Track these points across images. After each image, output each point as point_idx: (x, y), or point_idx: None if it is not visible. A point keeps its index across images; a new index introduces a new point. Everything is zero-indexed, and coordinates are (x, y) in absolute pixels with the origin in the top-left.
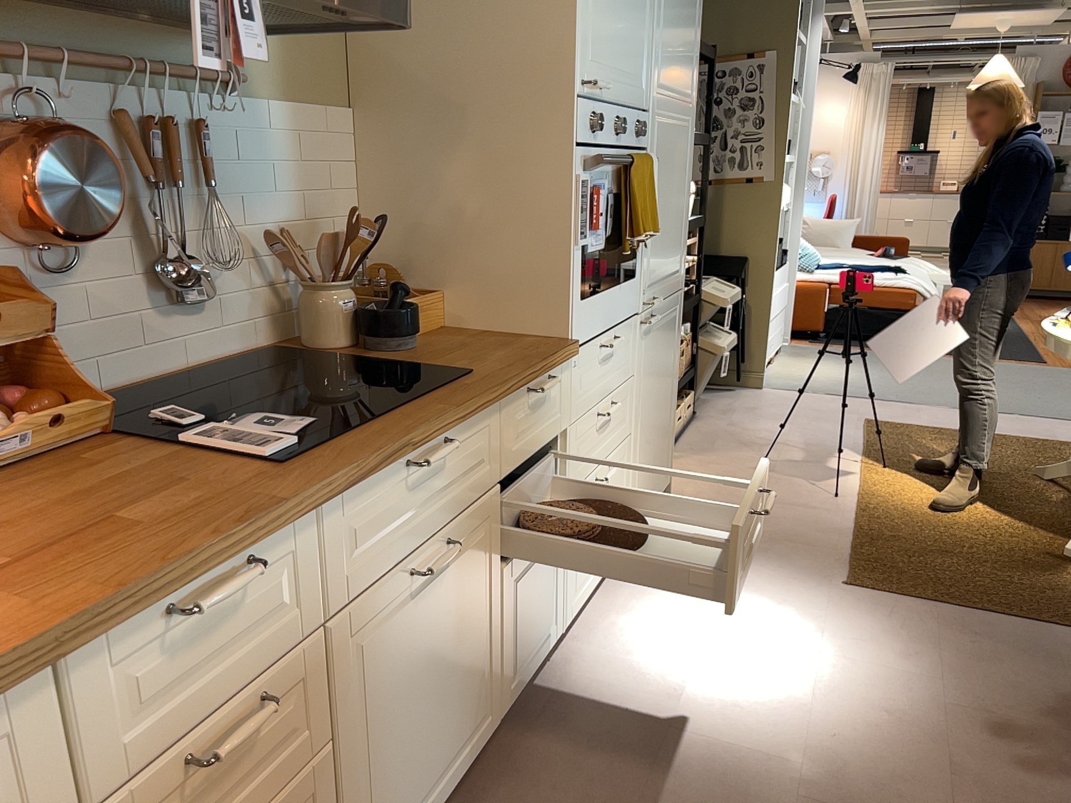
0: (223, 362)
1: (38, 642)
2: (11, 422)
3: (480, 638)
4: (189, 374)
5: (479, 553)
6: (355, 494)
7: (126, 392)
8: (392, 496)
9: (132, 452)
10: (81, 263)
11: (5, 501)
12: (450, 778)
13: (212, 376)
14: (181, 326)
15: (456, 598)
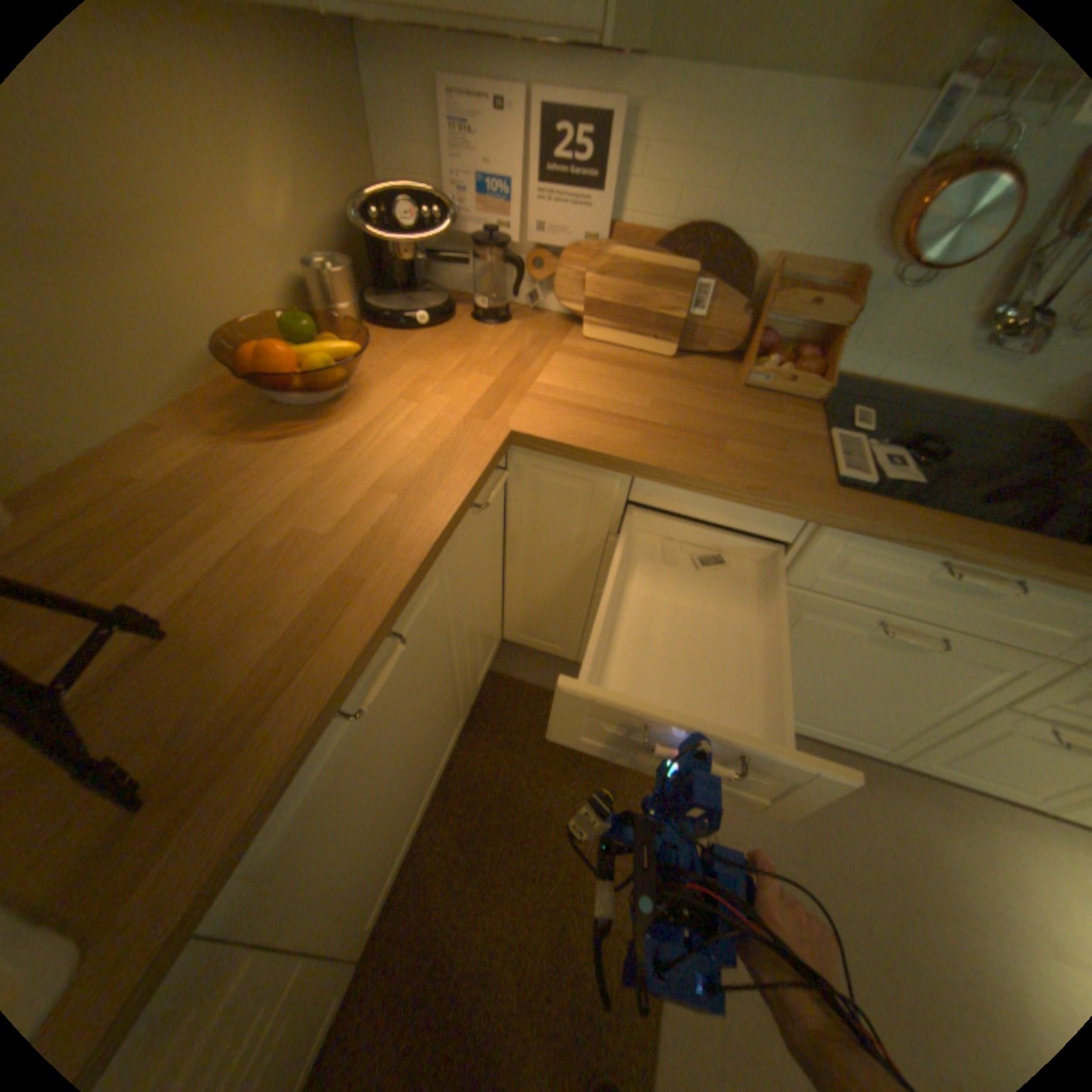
0: (993, 406)
1: (614, 458)
2: (774, 364)
3: (924, 715)
4: (951, 399)
5: (983, 679)
6: (867, 541)
7: (889, 386)
8: (908, 570)
9: (802, 418)
10: (931, 280)
11: (717, 400)
12: (819, 735)
13: (965, 410)
14: (979, 361)
15: (920, 675)
